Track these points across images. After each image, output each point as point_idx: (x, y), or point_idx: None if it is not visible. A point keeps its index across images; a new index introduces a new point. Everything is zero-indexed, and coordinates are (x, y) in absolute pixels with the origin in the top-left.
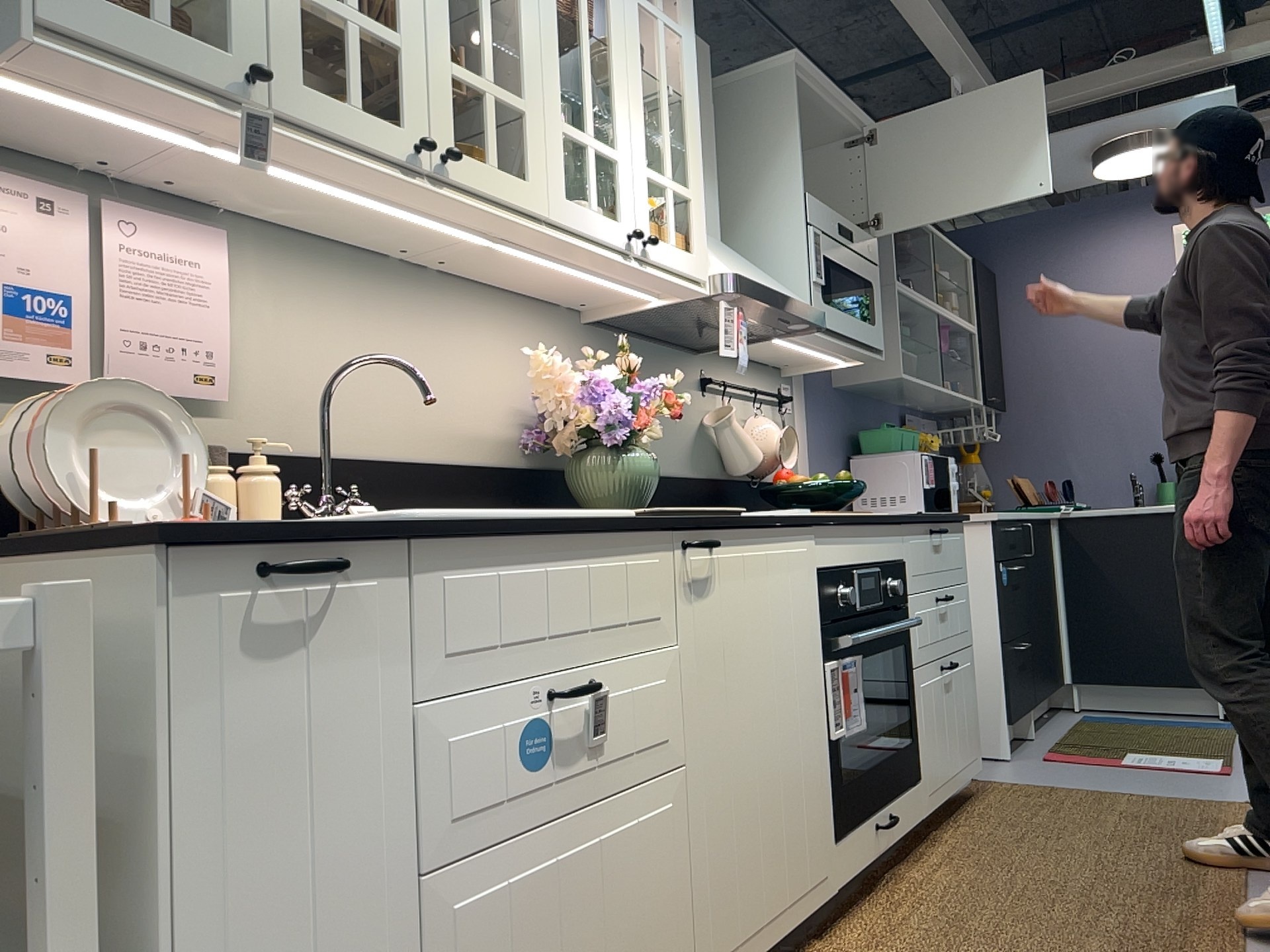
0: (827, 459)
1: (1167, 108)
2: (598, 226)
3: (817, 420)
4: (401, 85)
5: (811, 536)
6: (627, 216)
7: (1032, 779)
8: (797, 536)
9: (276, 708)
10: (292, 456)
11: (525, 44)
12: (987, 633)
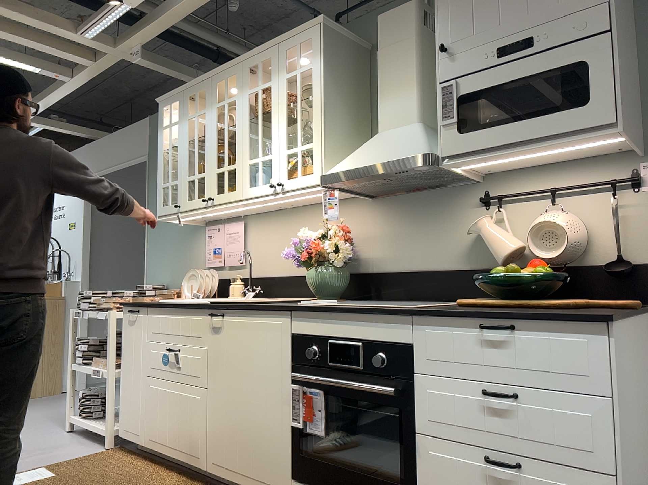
0: None
1: None
2: (259, 190)
3: None
4: (205, 185)
5: (284, 316)
6: (273, 178)
7: None
8: (273, 316)
9: (131, 334)
10: (258, 277)
11: (236, 143)
12: None
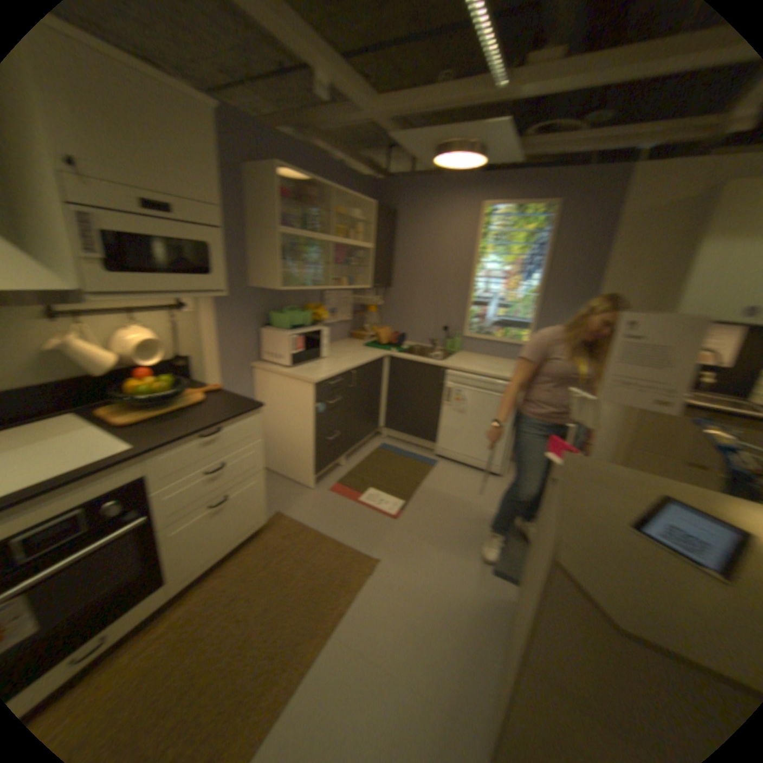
0: (238, 331)
1: (472, 124)
2: None
3: (227, 310)
4: None
5: None
6: None
7: (305, 515)
8: None
9: None
10: None
11: None
12: (310, 434)
